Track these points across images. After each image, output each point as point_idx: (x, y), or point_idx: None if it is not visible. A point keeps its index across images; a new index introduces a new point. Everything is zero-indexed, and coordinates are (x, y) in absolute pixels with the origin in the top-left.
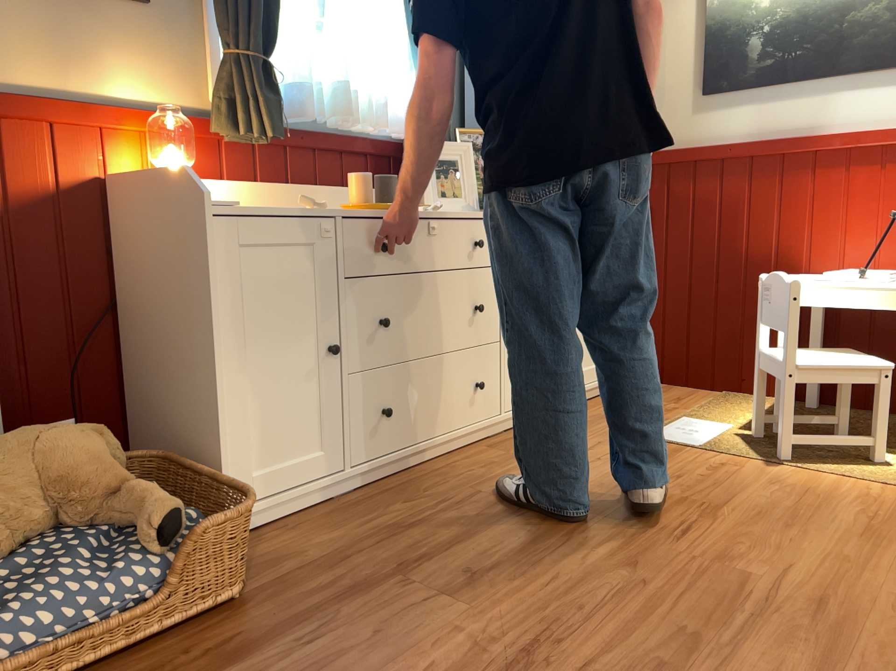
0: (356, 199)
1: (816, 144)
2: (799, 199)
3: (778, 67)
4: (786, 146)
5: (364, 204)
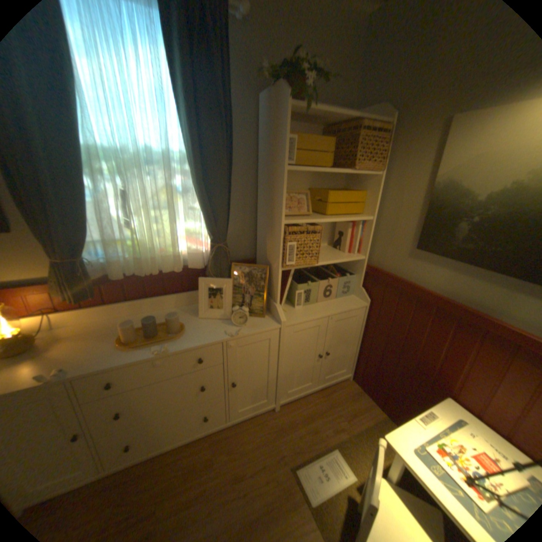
0: (122, 338)
1: (492, 327)
2: (466, 354)
3: (480, 253)
4: (467, 315)
5: (122, 344)
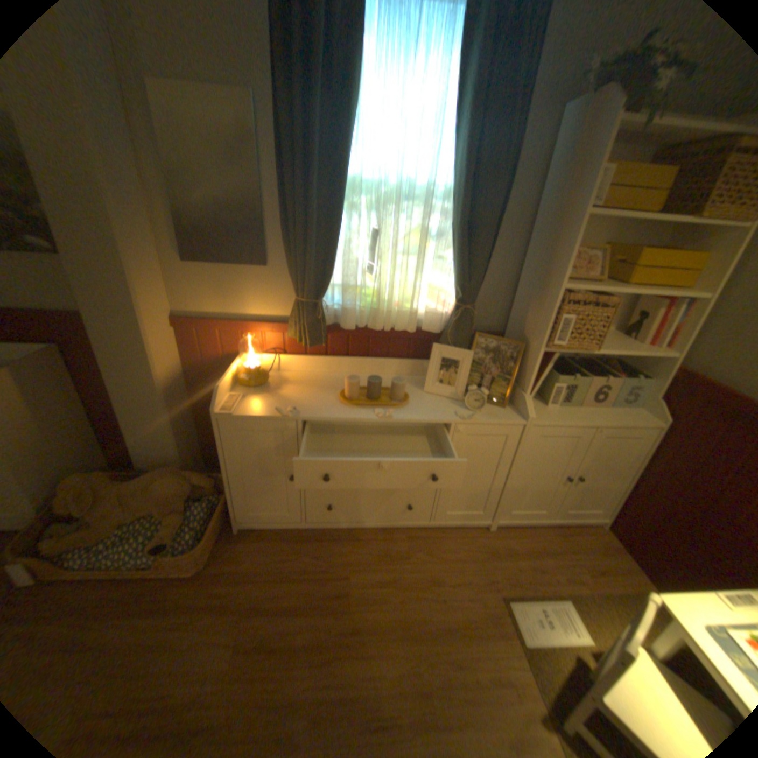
0: (347, 393)
1: None
2: None
3: None
4: None
5: (346, 399)
